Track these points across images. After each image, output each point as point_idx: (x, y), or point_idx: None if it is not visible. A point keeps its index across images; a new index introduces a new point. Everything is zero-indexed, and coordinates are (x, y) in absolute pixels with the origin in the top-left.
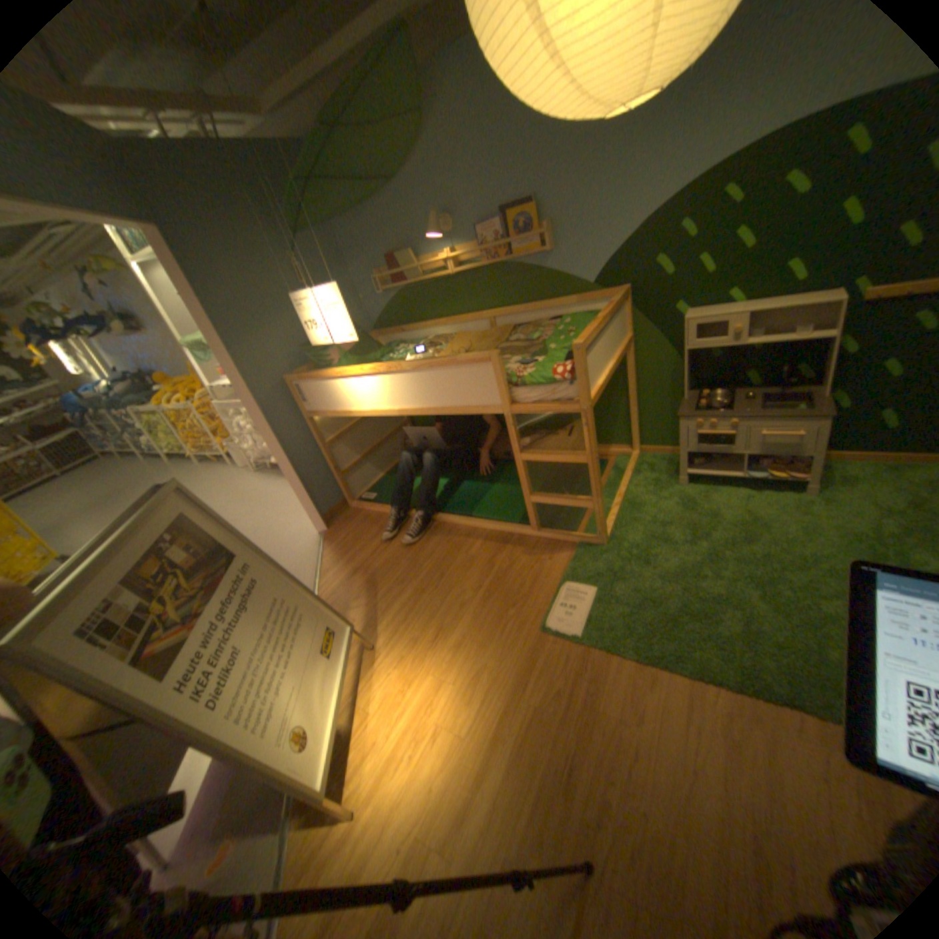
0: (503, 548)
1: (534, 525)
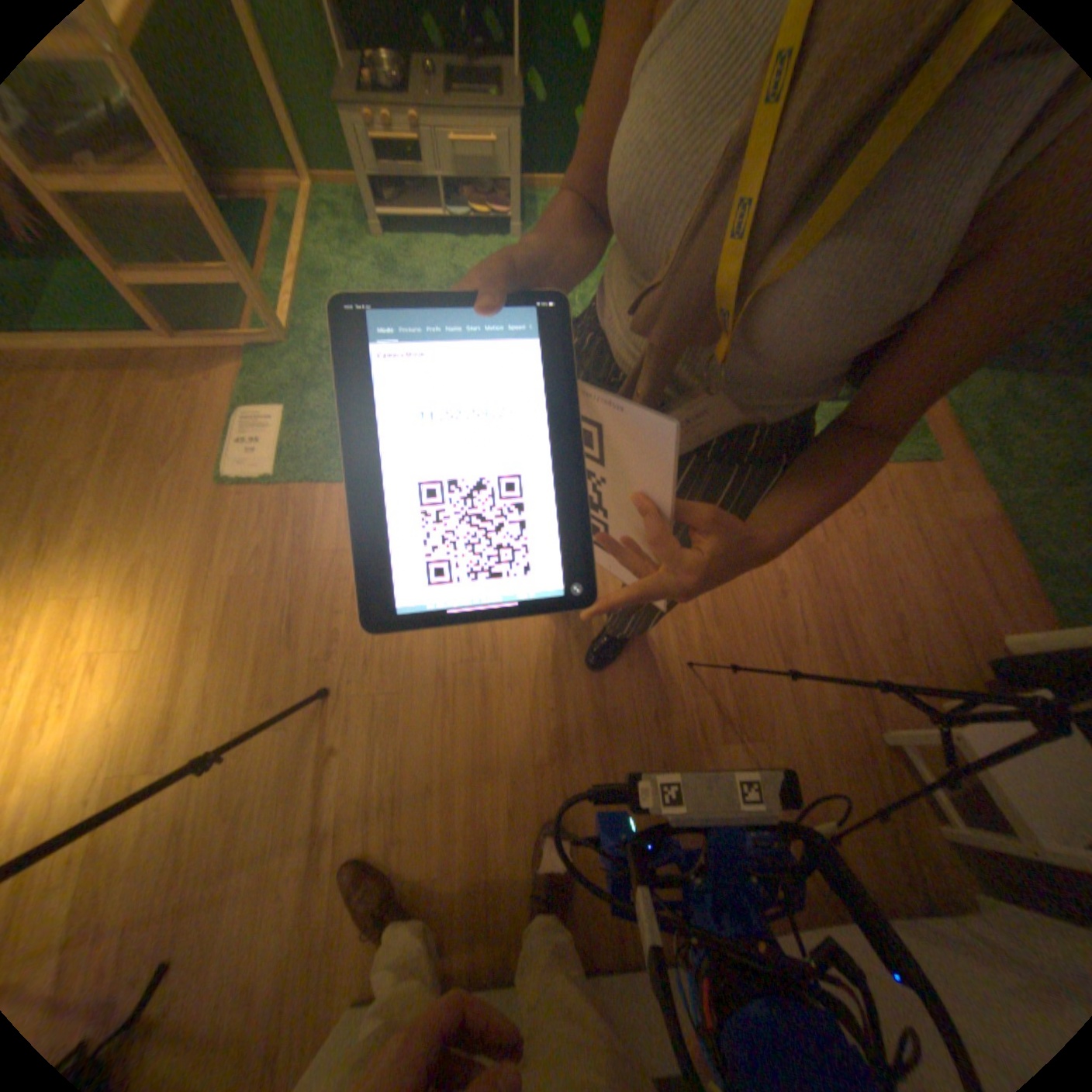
0: (120, 377)
1: (157, 328)
